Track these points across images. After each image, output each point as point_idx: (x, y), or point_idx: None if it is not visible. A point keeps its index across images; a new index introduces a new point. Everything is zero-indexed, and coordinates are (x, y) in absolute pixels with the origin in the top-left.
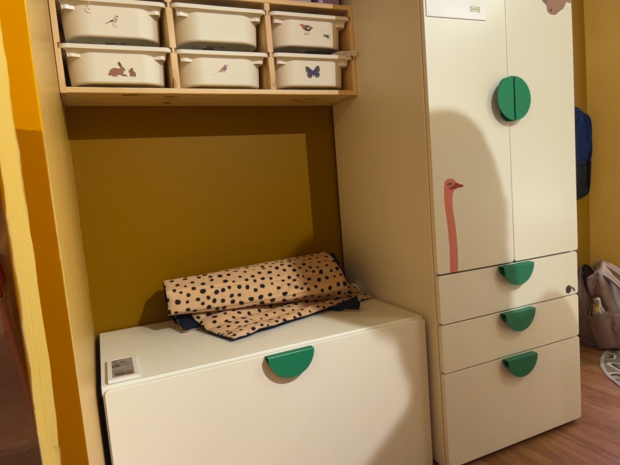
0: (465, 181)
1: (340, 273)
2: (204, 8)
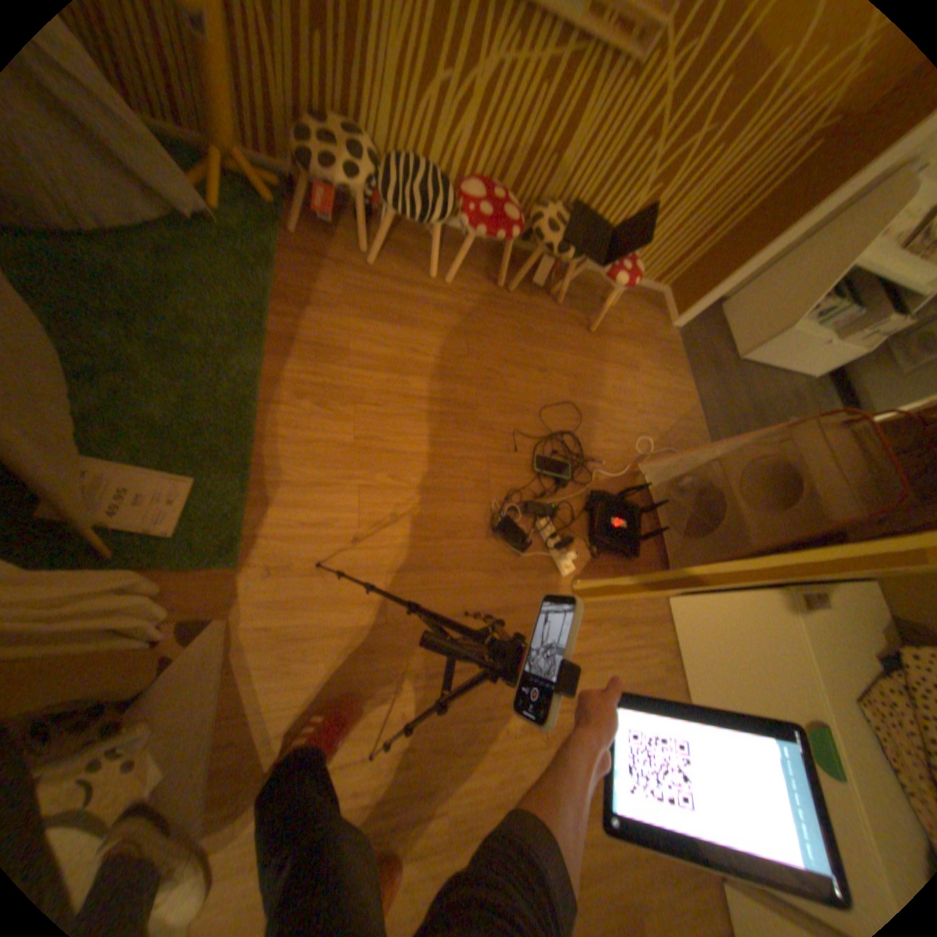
0: None
1: None
2: None
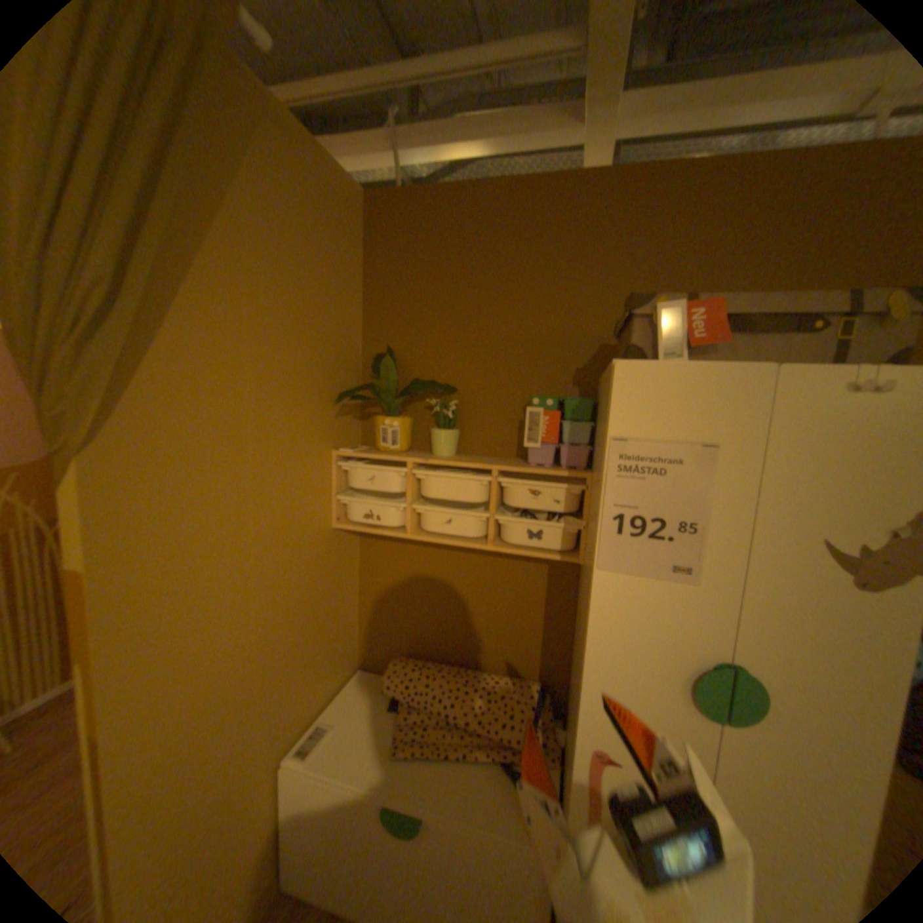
0: (626, 763)
1: (535, 723)
2: (436, 473)
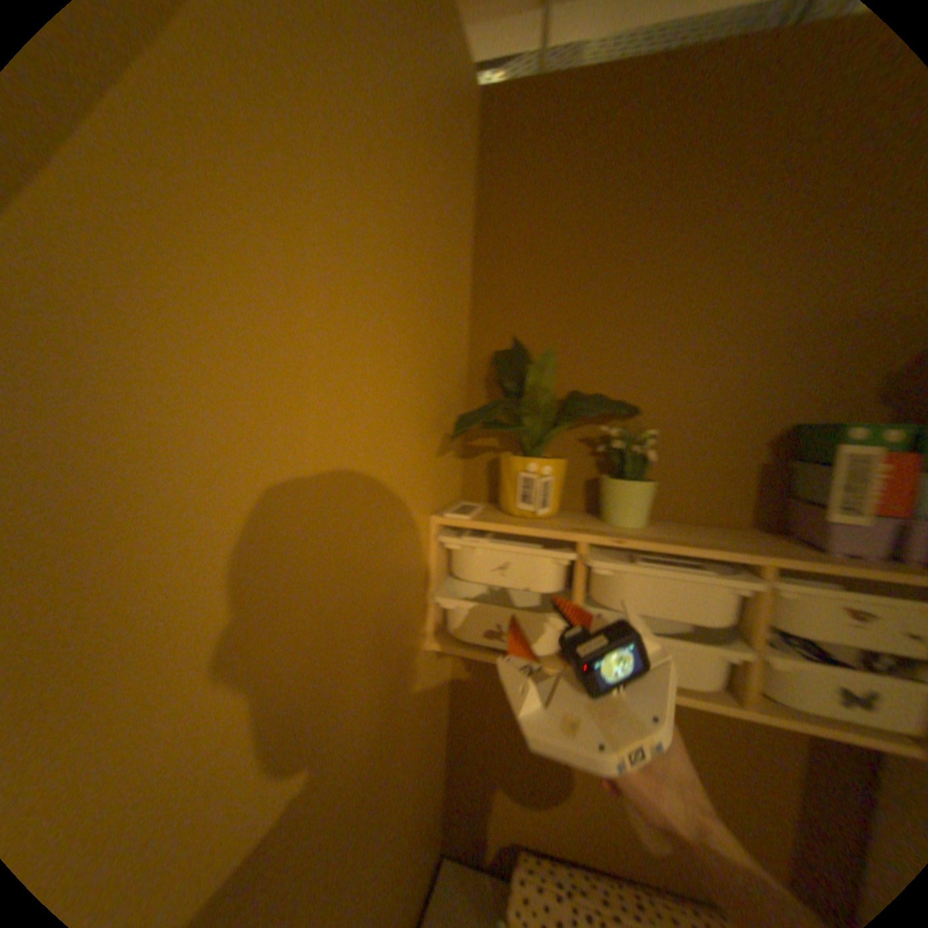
0: None
1: None
2: (642, 566)
